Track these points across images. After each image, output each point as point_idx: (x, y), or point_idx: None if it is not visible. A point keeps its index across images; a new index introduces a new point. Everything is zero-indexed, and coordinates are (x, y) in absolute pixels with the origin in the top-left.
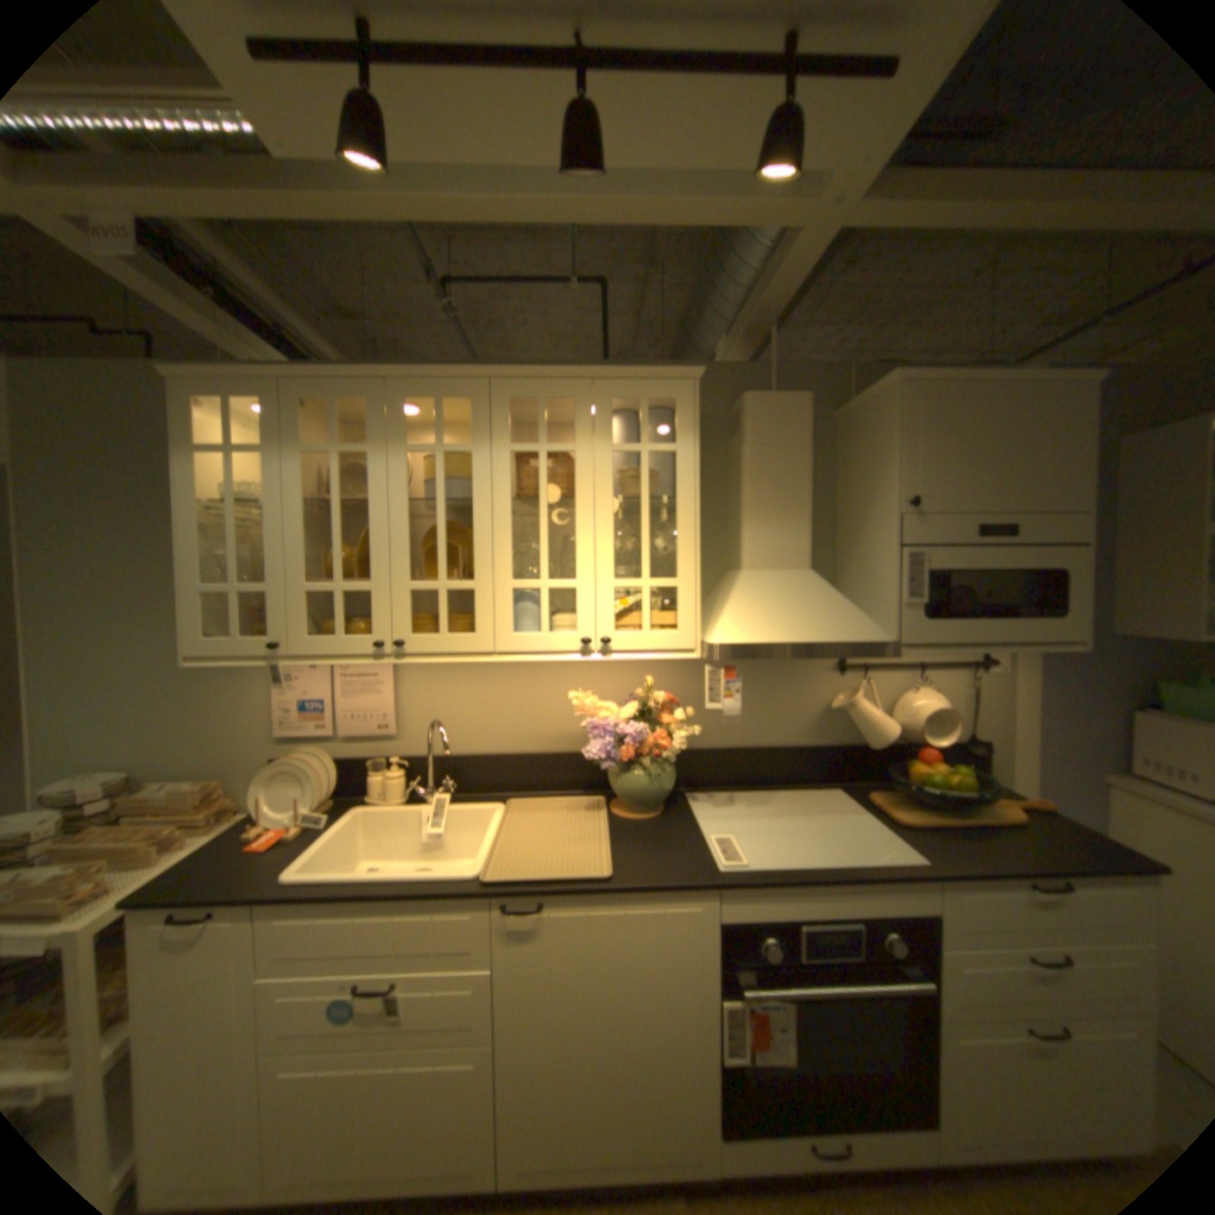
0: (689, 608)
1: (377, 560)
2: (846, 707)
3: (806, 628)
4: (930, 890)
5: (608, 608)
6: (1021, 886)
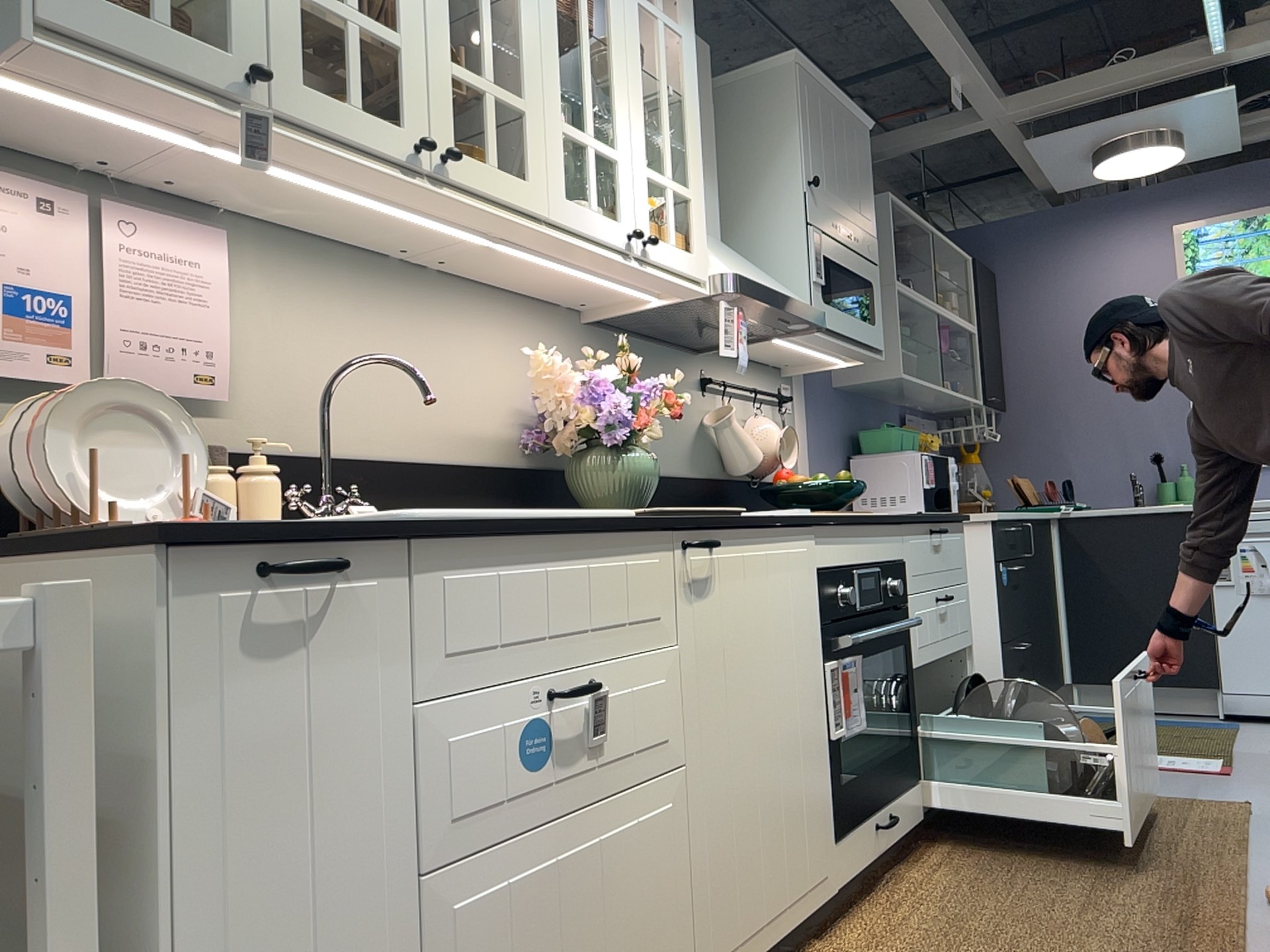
0: (702, 229)
1: (407, 0)
2: (727, 423)
3: (771, 284)
4: (900, 531)
5: (644, 202)
6: (929, 529)
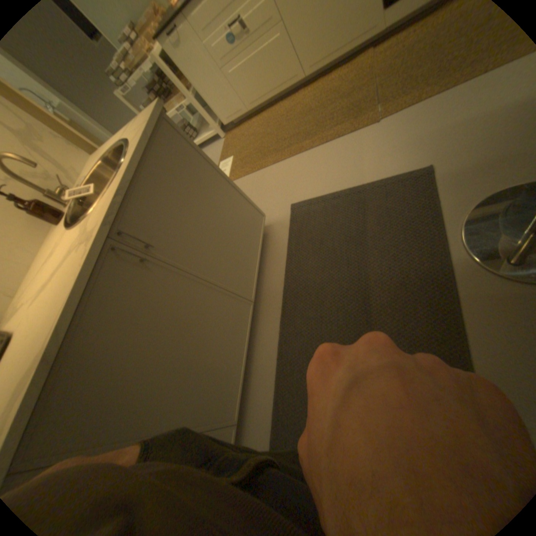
0: None
1: None
2: None
3: None
4: None
5: None
6: None
